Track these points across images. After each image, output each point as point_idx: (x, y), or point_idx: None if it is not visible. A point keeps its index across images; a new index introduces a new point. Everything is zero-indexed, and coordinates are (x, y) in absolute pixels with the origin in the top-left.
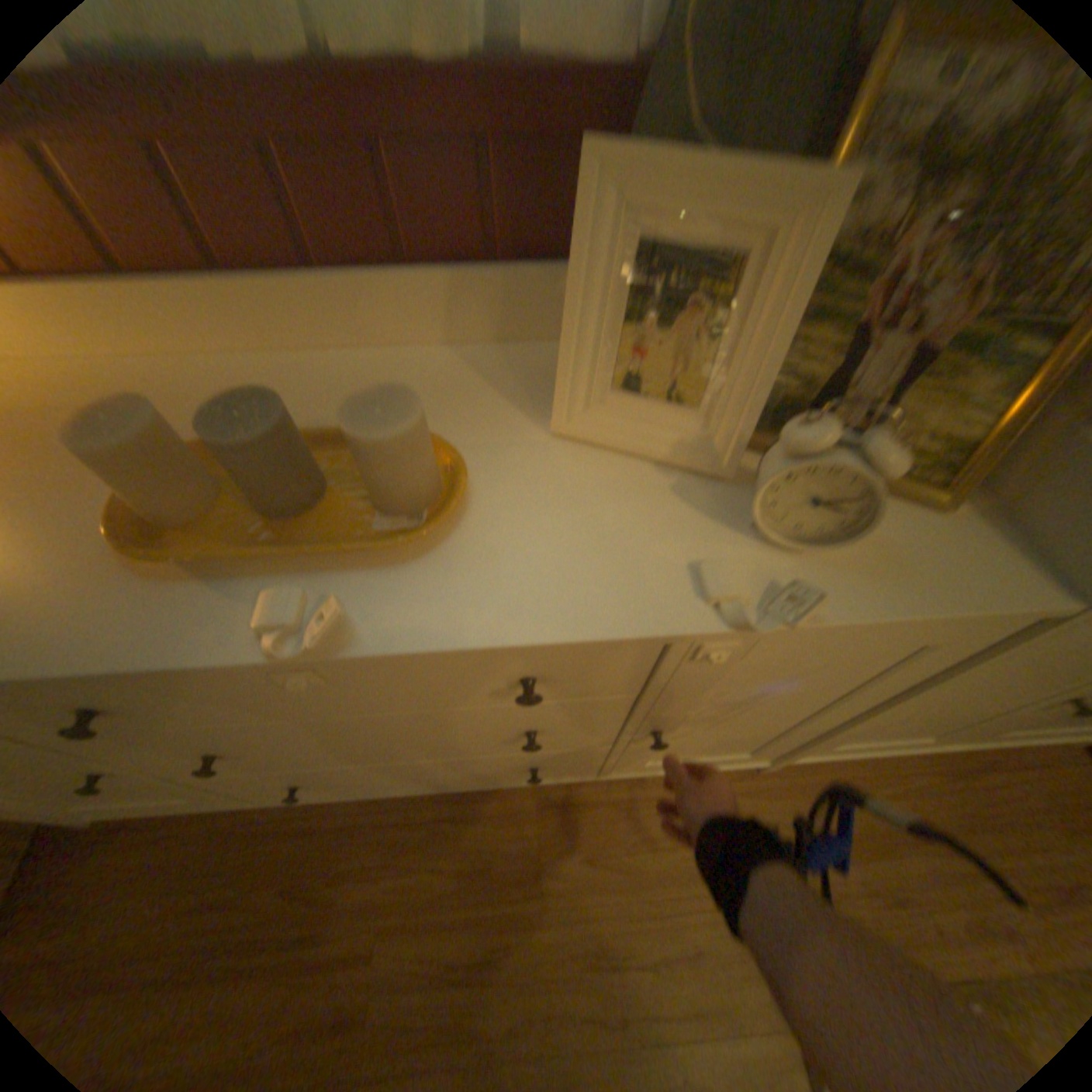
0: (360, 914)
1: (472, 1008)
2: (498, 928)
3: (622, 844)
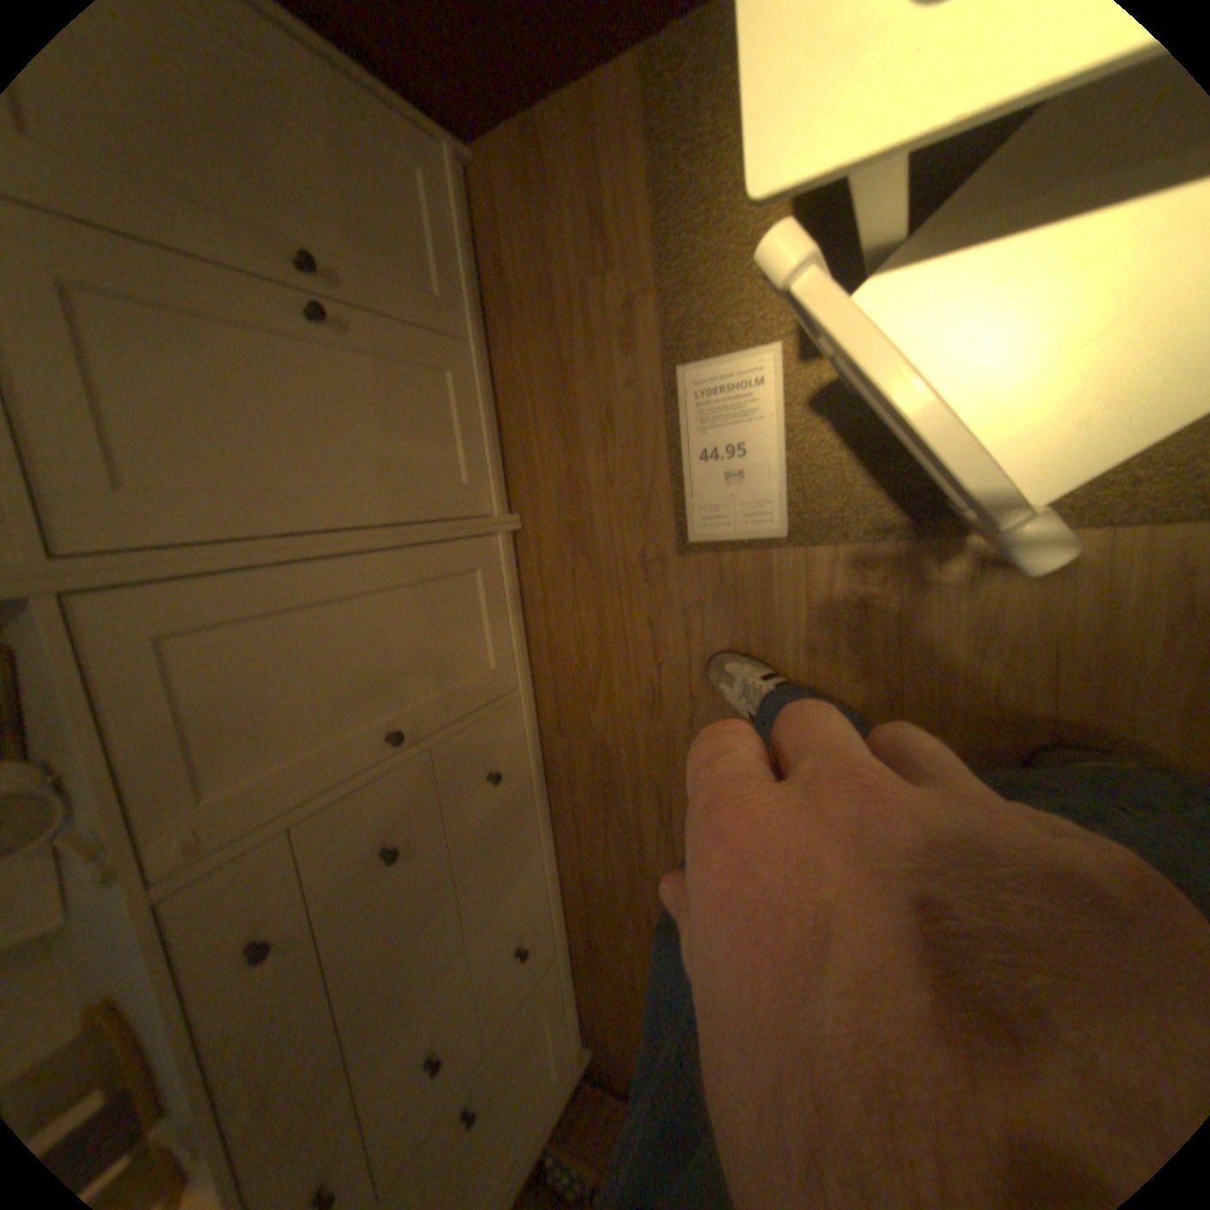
0: (623, 880)
1: (674, 809)
2: (627, 781)
3: (571, 669)
